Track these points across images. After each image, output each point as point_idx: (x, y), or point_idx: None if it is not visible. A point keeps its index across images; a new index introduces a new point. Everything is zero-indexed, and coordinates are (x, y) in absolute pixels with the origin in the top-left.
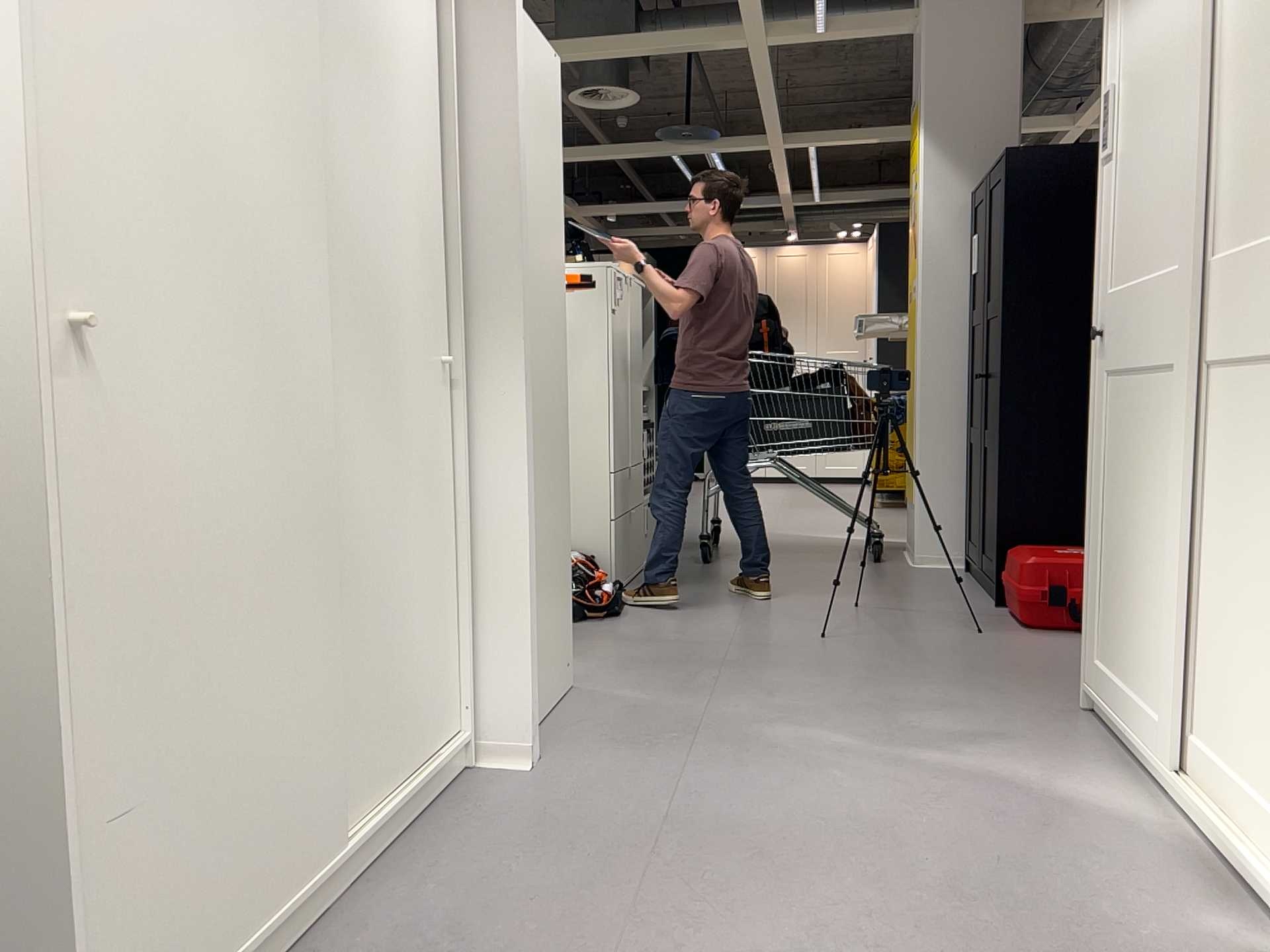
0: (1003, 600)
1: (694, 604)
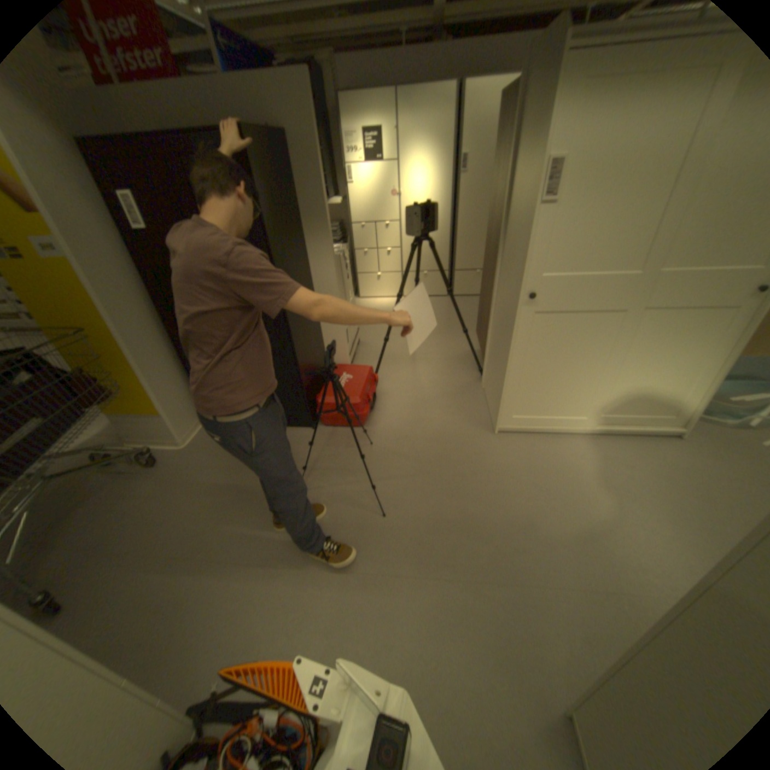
0: (329, 423)
1: (268, 615)
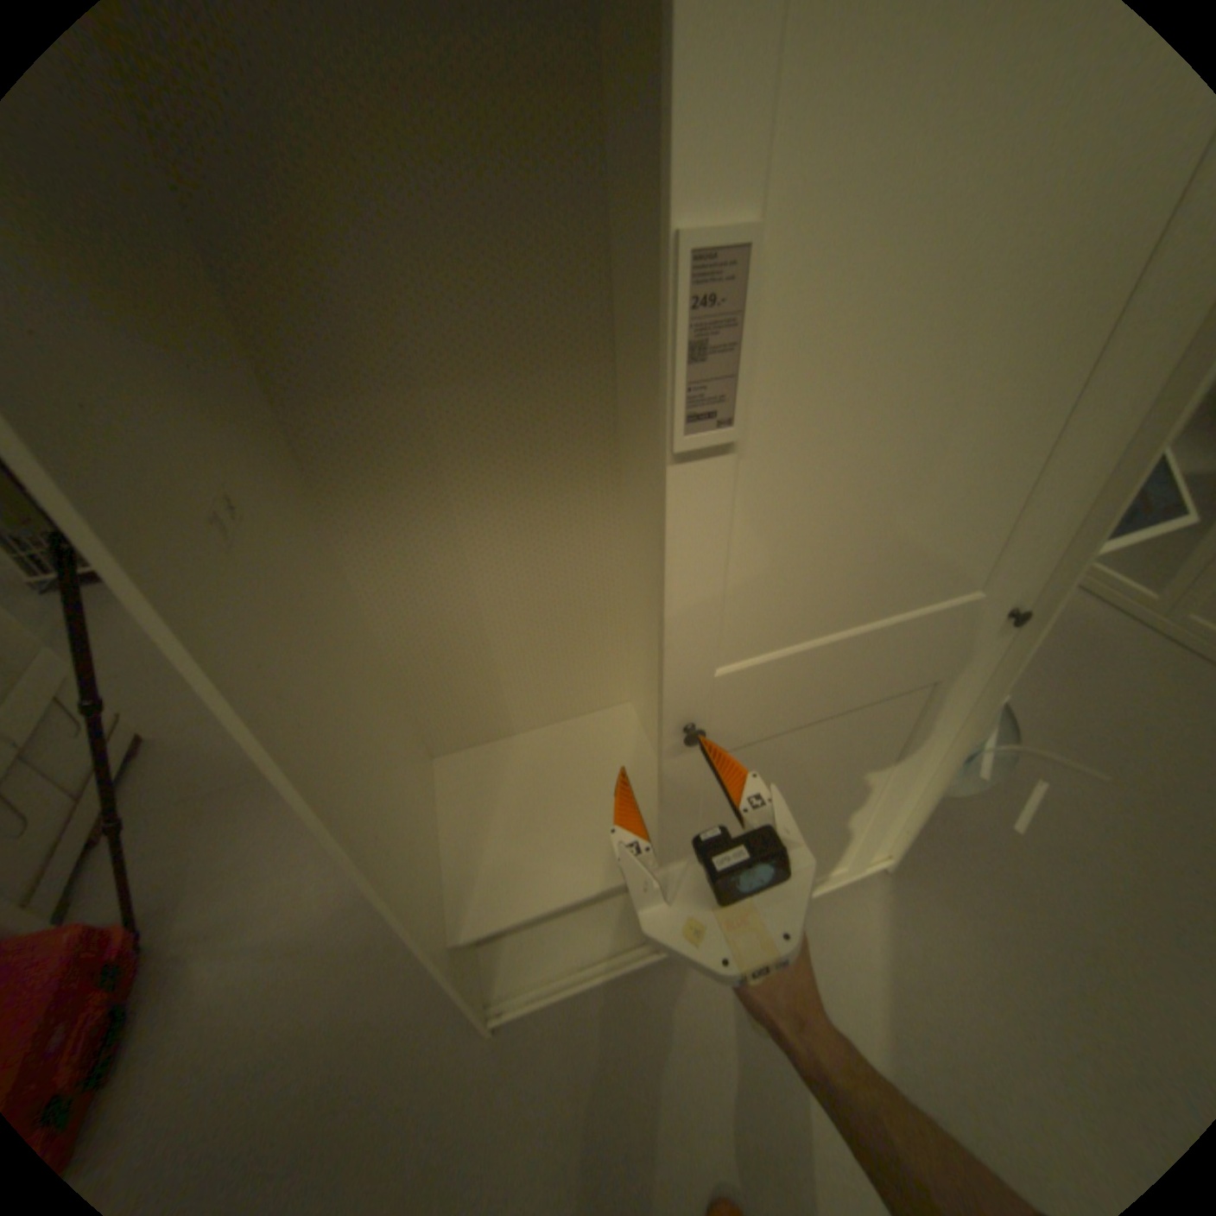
0: None
1: None
